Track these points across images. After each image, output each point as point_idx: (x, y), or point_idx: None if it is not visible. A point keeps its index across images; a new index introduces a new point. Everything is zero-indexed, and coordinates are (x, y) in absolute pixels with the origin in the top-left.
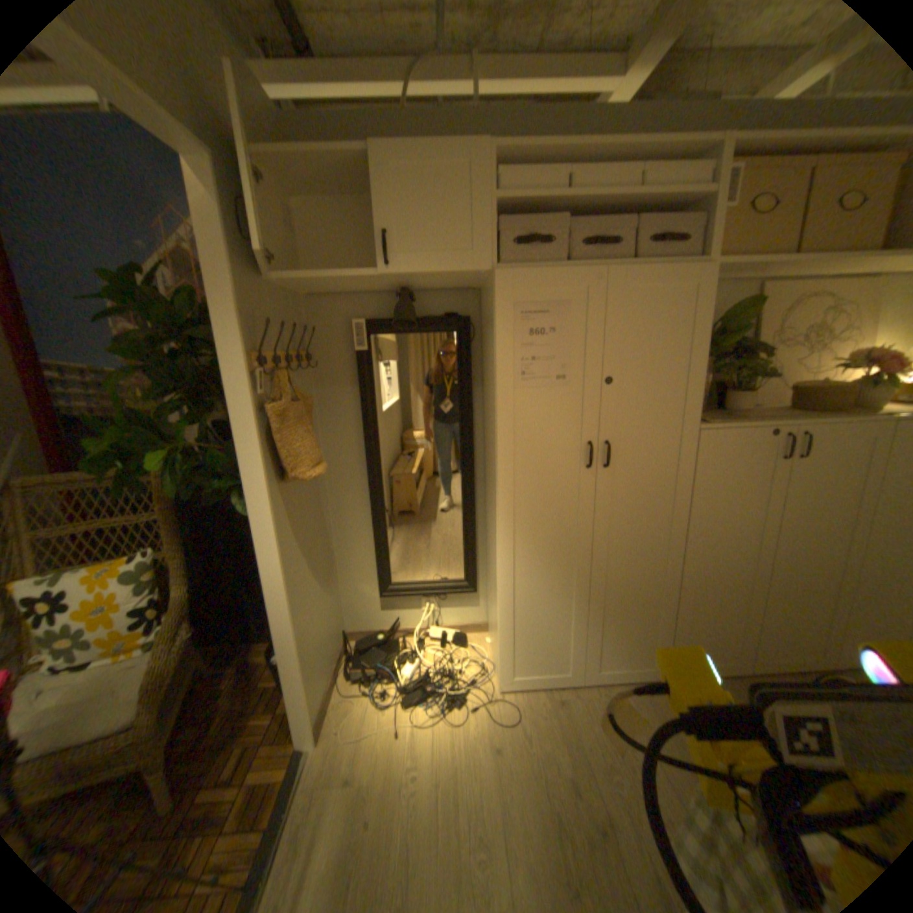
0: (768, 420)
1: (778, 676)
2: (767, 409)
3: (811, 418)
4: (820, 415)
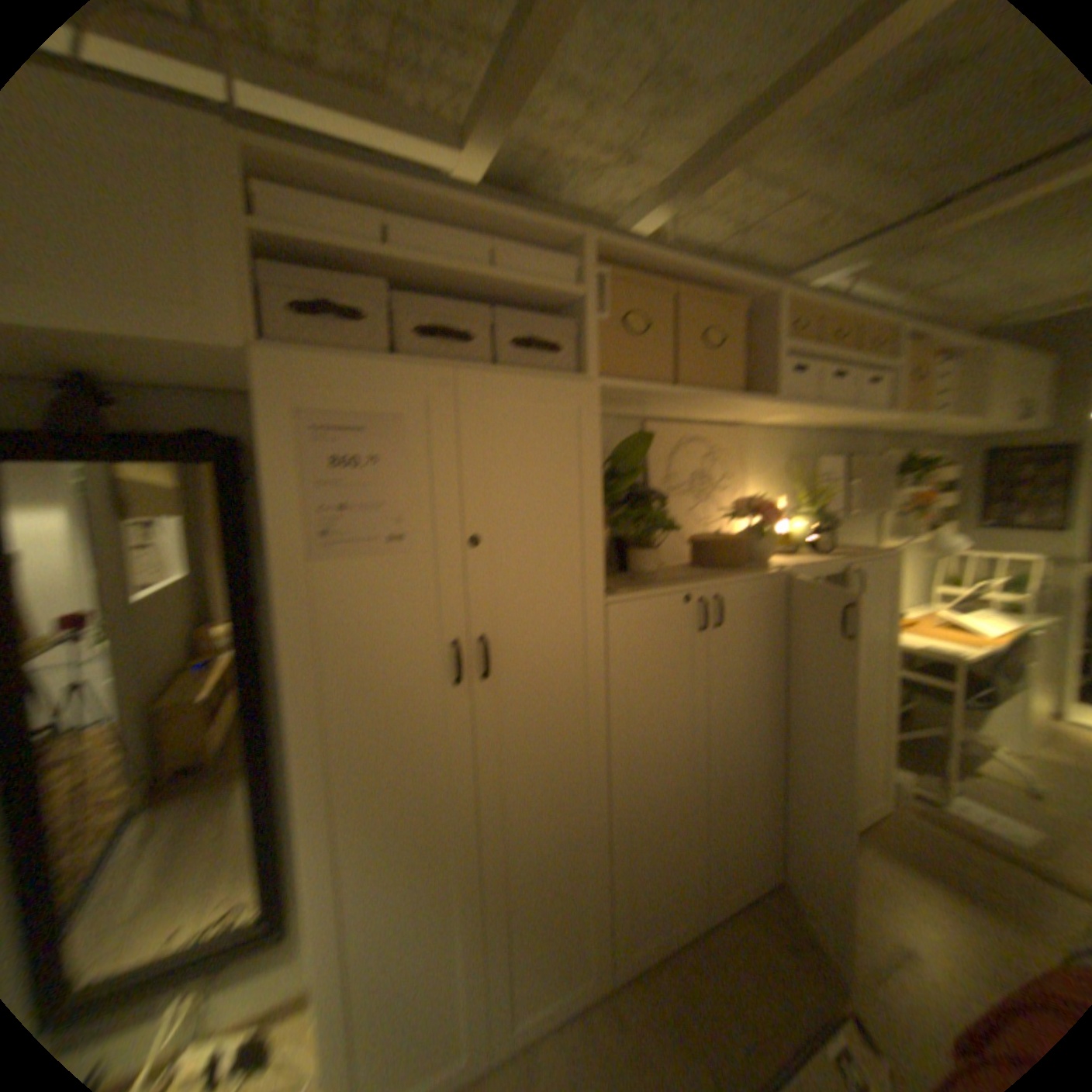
0: (675, 583)
1: (733, 917)
2: (668, 569)
3: (715, 577)
4: (720, 573)
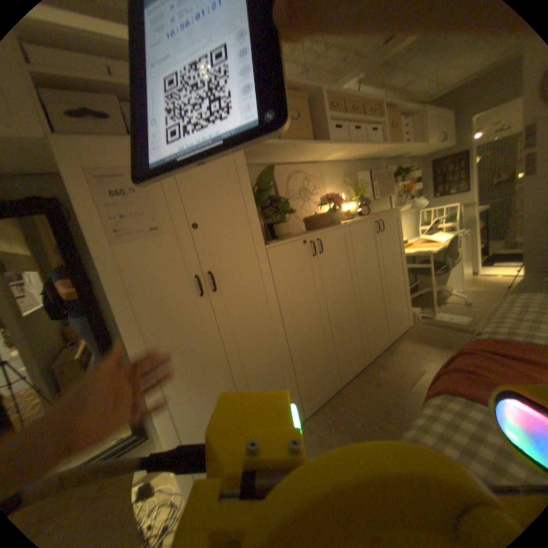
0: (298, 234)
1: (351, 378)
2: (296, 232)
3: (317, 229)
4: (319, 228)
